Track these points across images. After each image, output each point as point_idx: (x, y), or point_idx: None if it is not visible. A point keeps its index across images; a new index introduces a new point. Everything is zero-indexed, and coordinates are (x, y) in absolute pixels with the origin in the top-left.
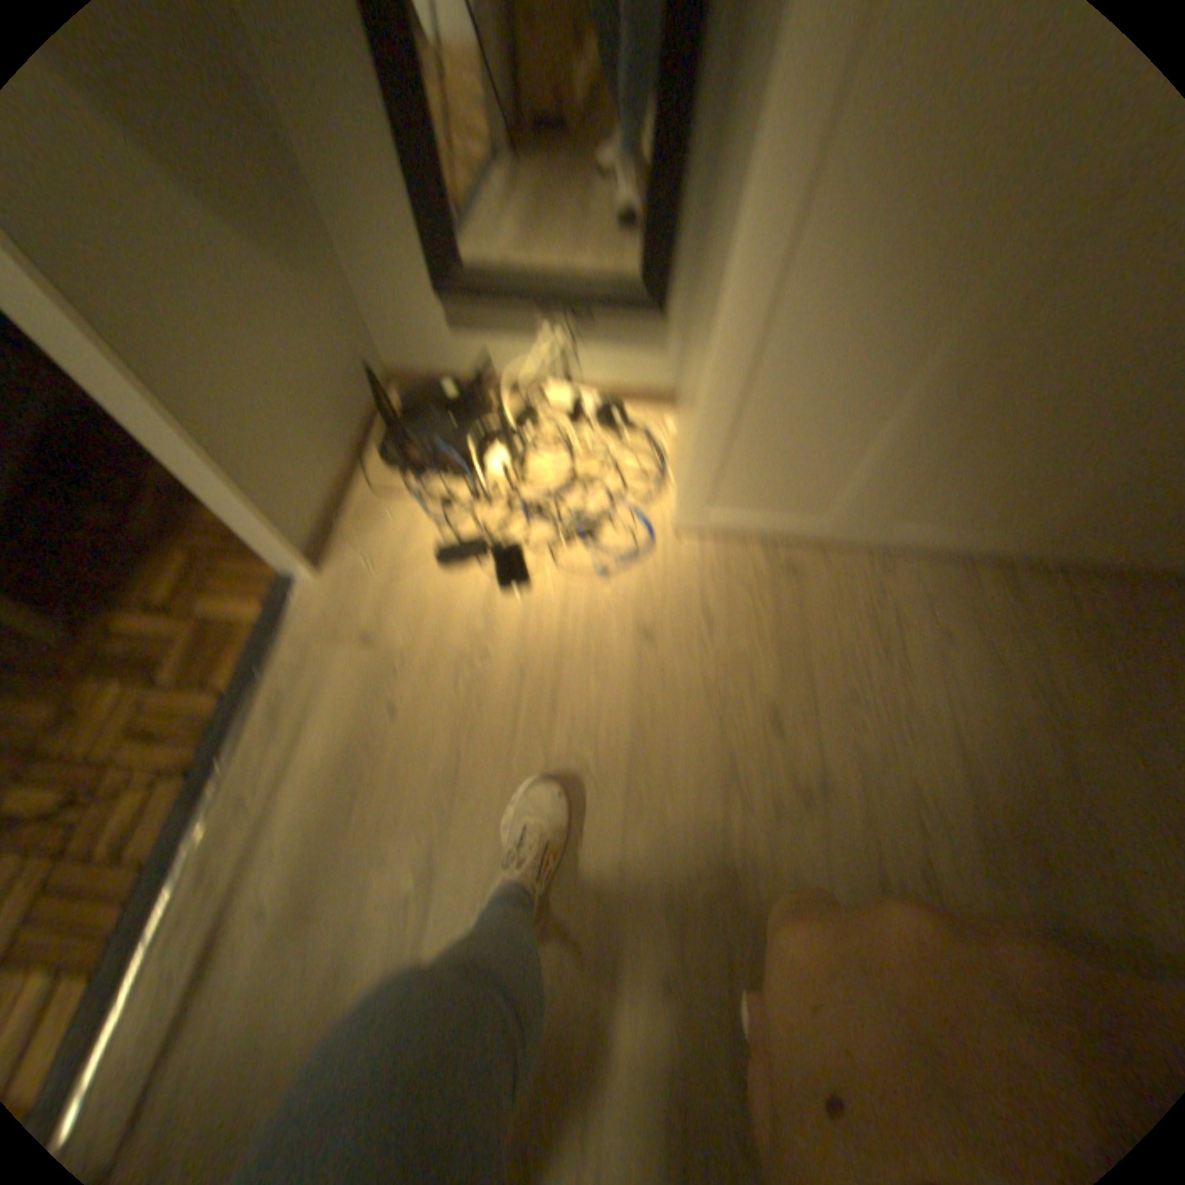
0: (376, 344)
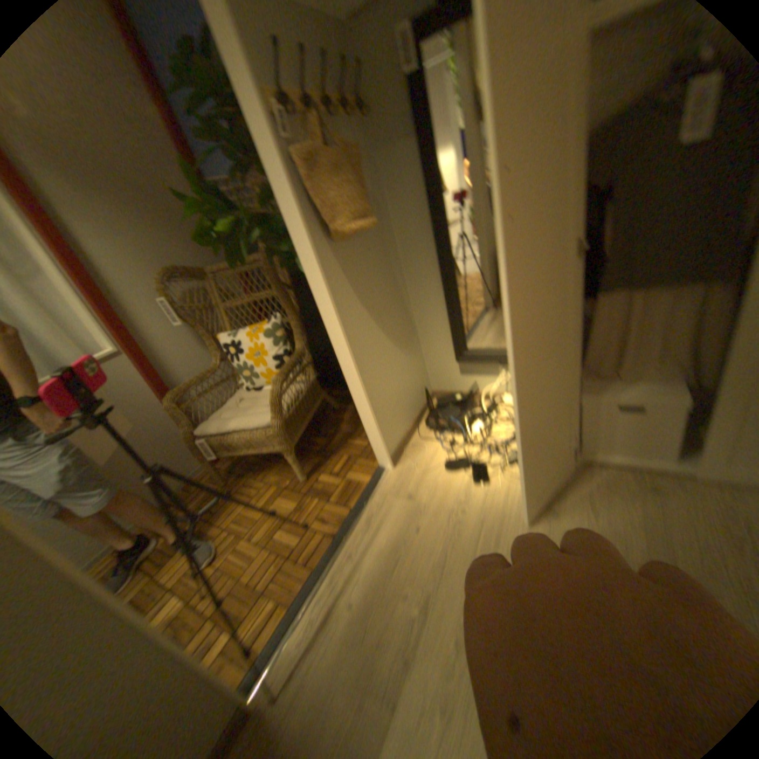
0: (429, 377)
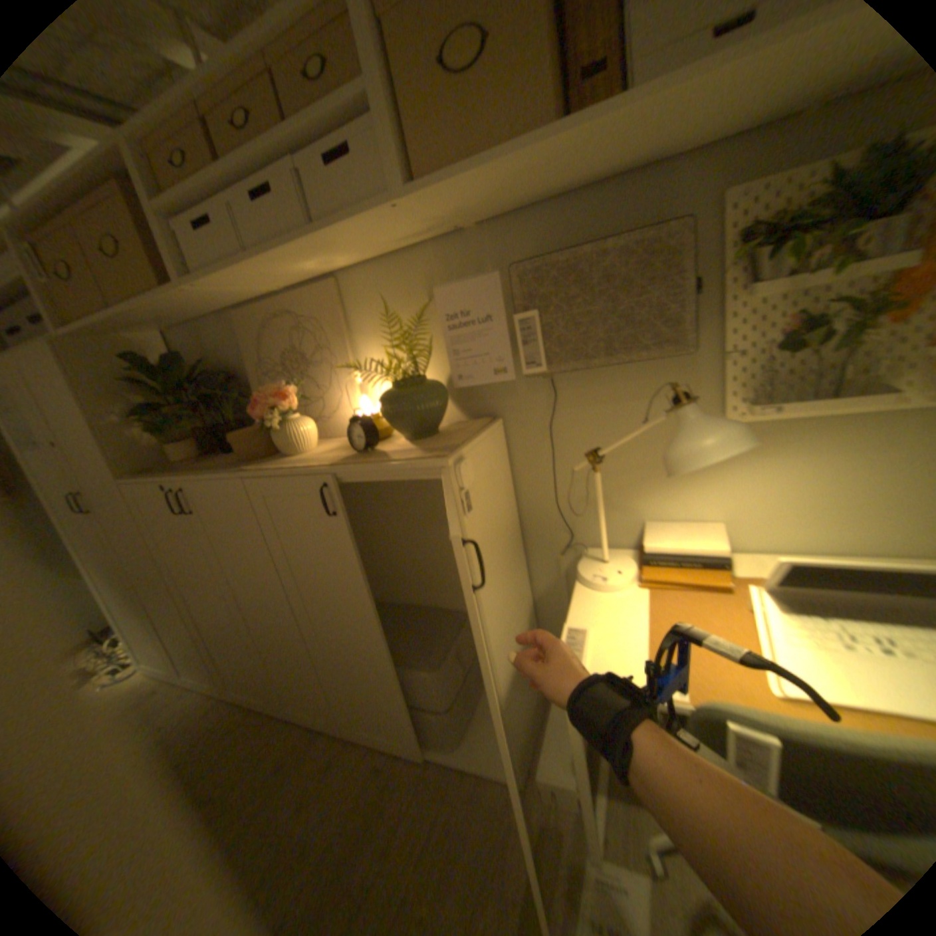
0: None
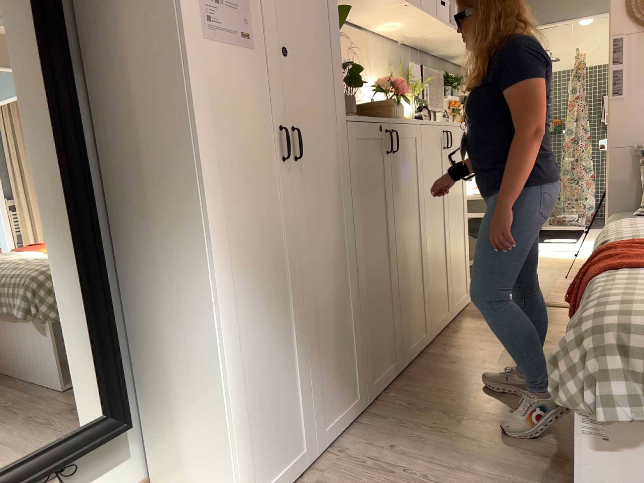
0: None
